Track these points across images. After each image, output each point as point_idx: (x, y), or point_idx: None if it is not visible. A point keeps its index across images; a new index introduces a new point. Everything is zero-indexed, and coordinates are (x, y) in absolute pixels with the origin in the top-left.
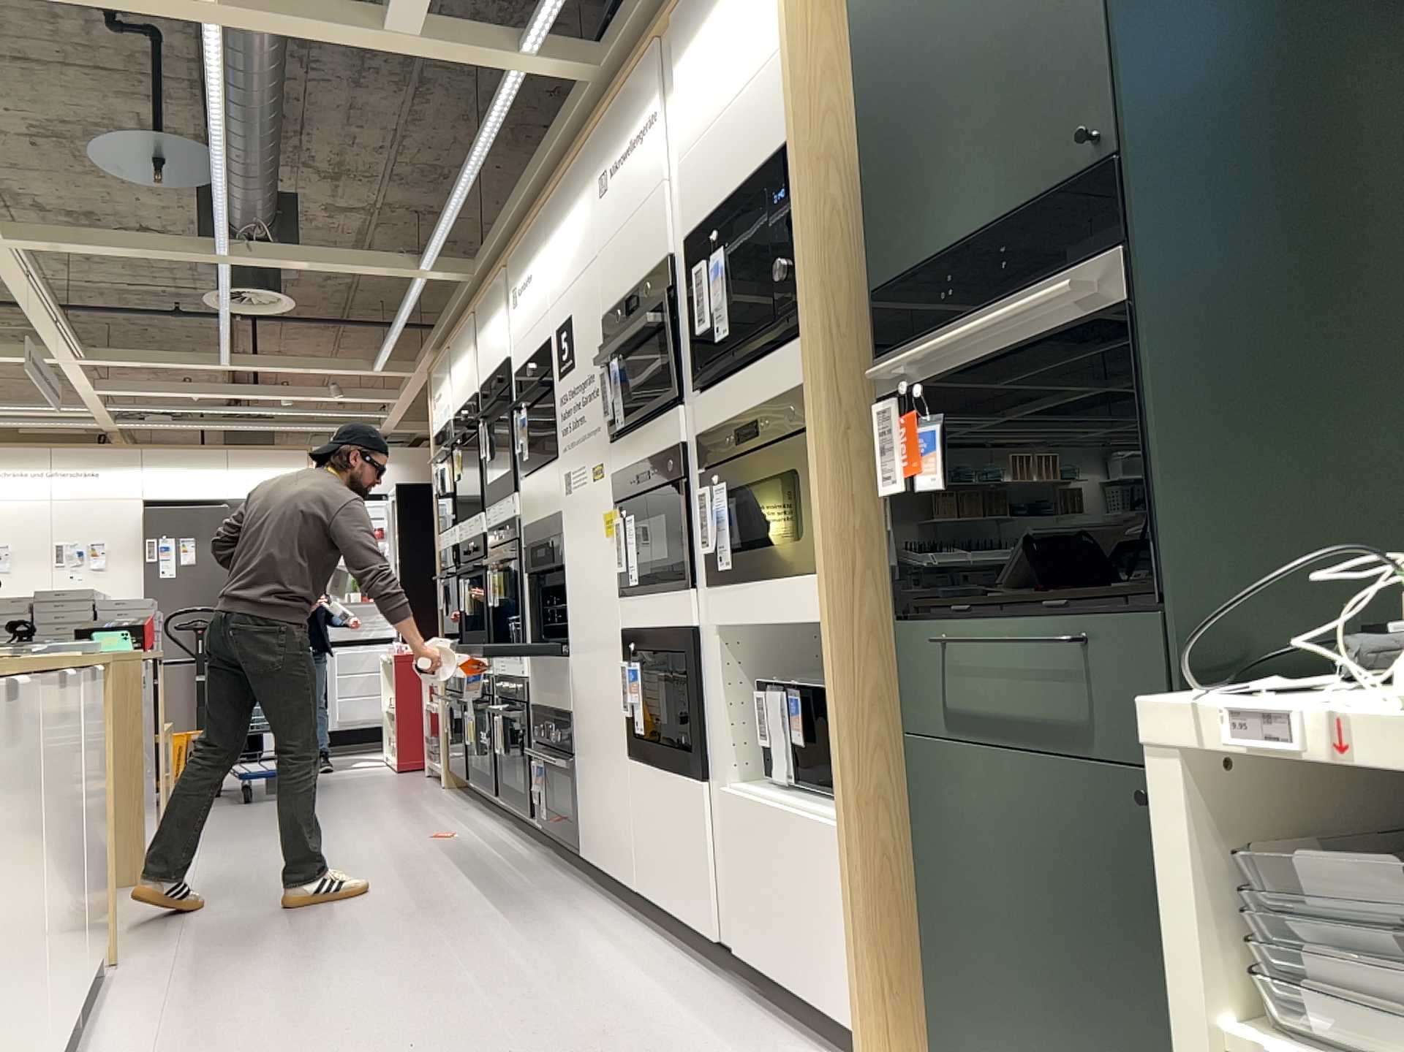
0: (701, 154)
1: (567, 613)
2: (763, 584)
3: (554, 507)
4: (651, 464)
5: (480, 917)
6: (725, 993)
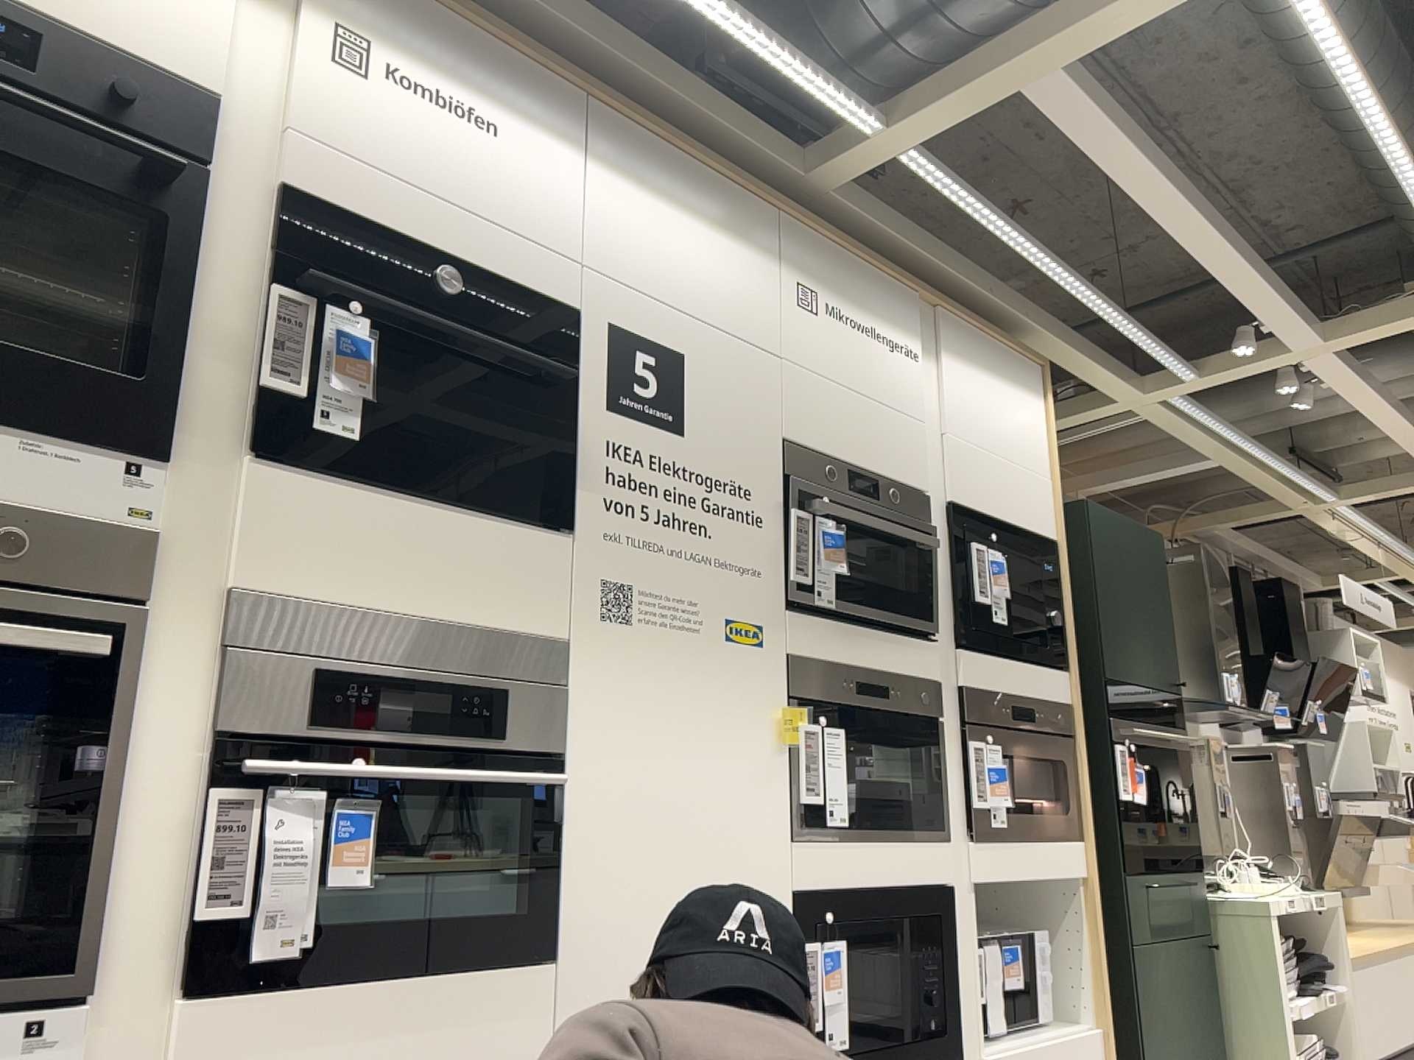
0: (974, 455)
1: (568, 864)
2: (1032, 842)
3: (530, 622)
4: (888, 682)
5: None
6: None
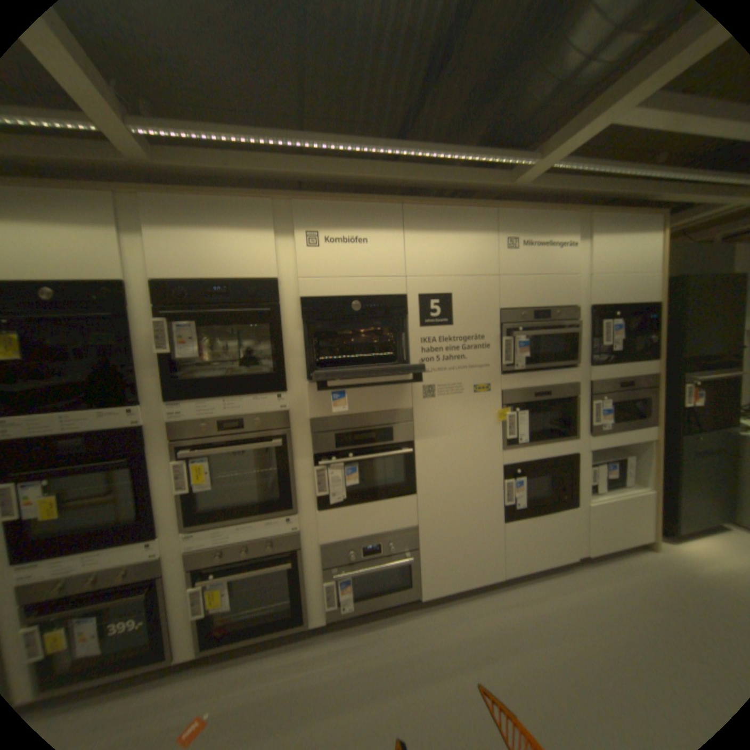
0: (610, 279)
1: (417, 469)
2: (626, 433)
3: (398, 405)
4: (550, 389)
5: (487, 668)
6: (592, 574)
